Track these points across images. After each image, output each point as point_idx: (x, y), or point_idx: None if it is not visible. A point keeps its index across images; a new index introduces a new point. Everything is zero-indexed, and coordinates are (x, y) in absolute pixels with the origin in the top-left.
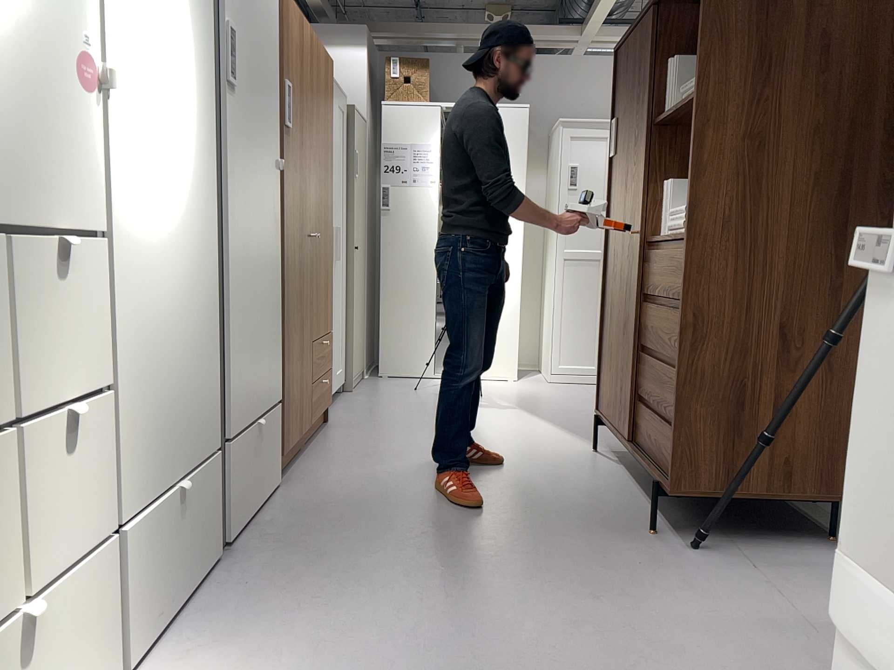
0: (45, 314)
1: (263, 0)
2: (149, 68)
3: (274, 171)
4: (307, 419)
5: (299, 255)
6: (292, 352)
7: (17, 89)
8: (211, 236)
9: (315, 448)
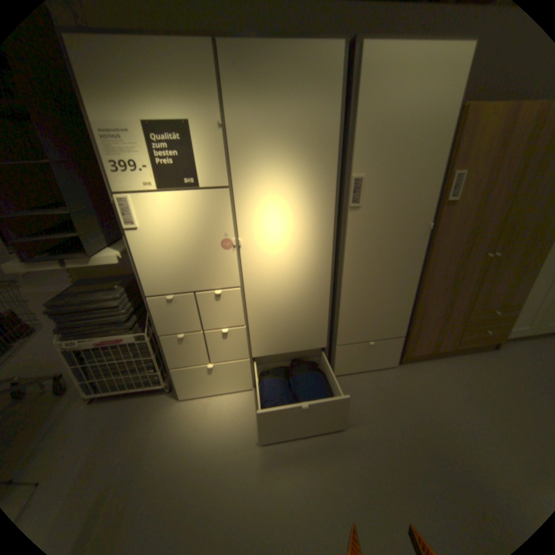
0: (215, 308)
1: (424, 134)
2: (273, 228)
3: (421, 232)
4: (450, 347)
5: (460, 269)
6: (432, 317)
7: (199, 259)
8: (331, 275)
9: (455, 361)
